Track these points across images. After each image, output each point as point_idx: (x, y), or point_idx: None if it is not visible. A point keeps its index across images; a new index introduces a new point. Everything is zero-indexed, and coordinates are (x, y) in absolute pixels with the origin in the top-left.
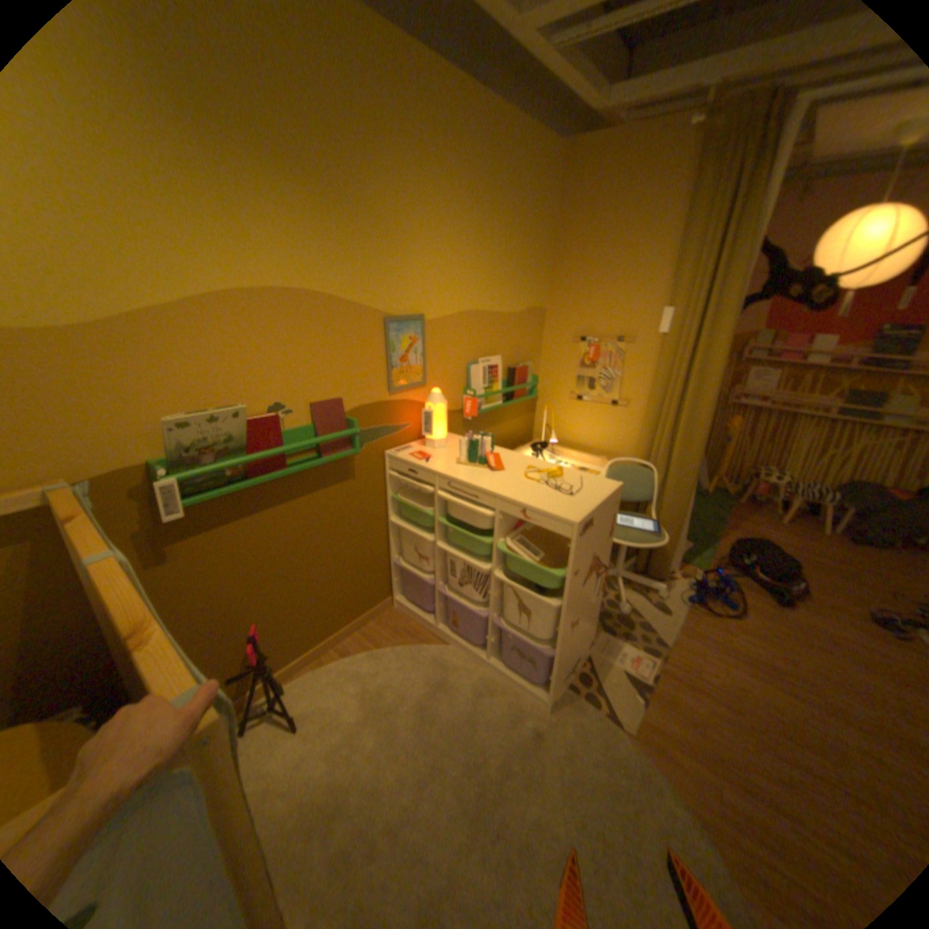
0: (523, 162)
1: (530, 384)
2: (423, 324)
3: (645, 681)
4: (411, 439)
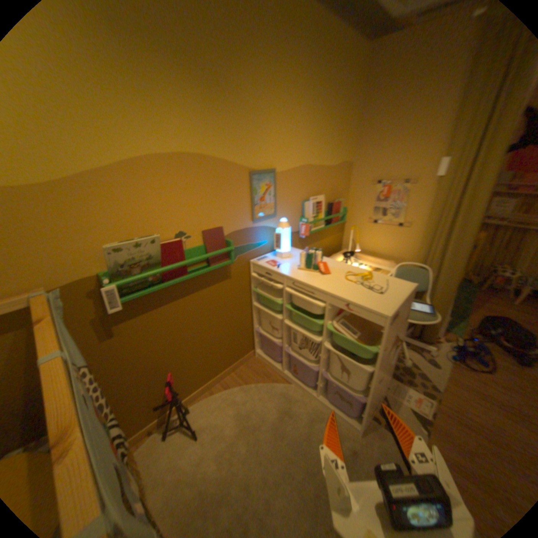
0: (342, 59)
1: (342, 213)
2: (274, 176)
3: (426, 417)
4: (266, 252)
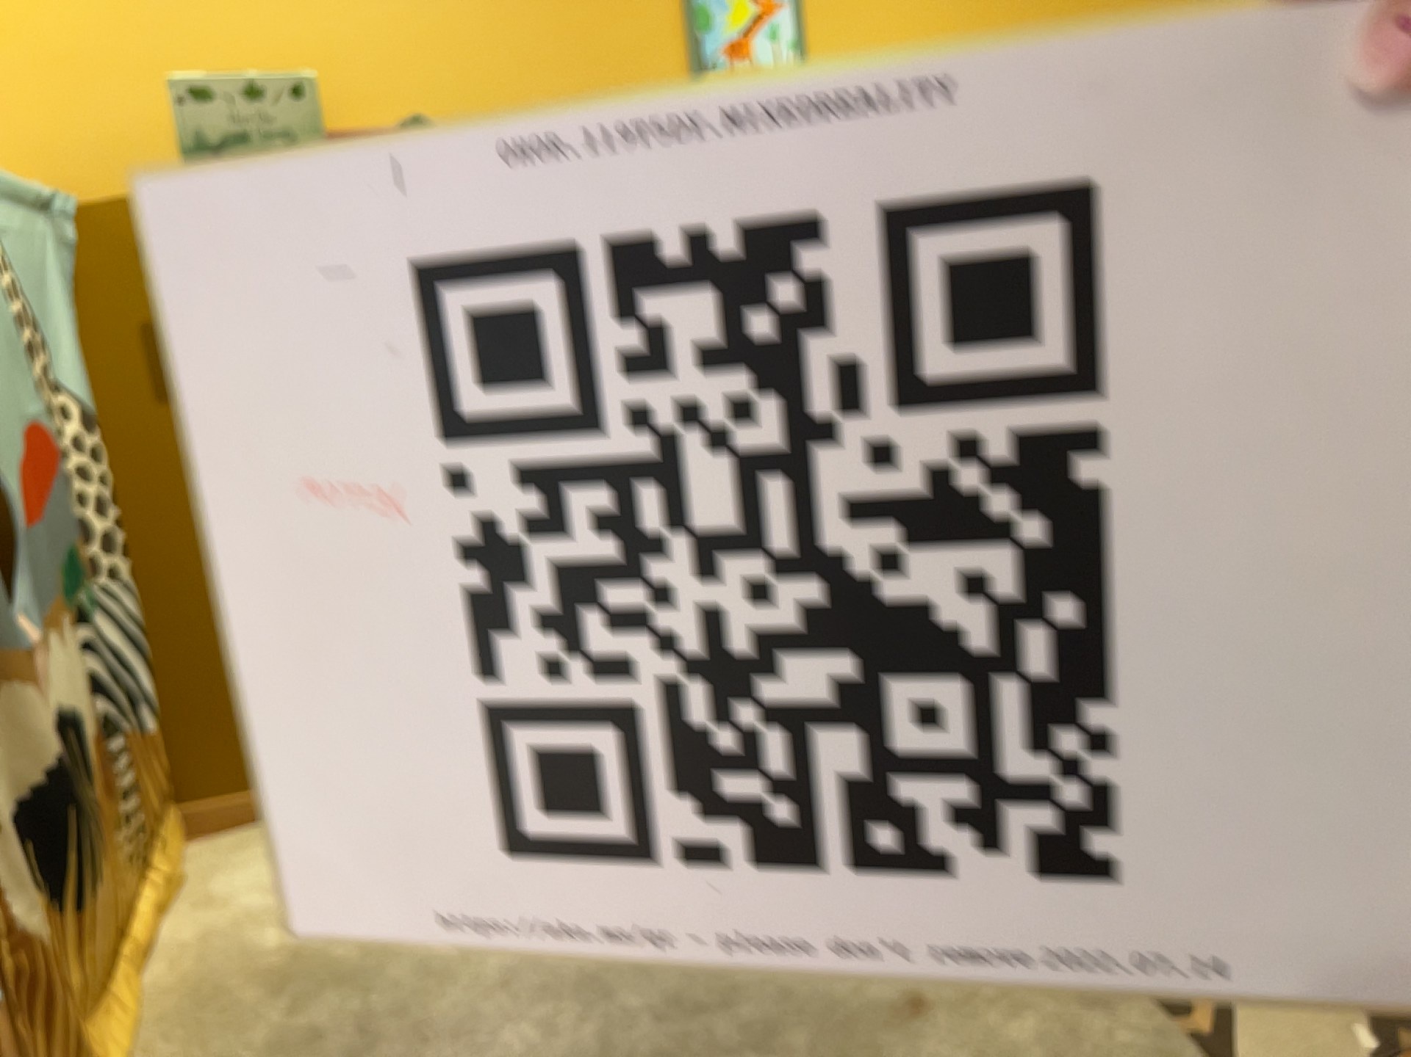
0: None
1: None
2: None
3: None
4: None
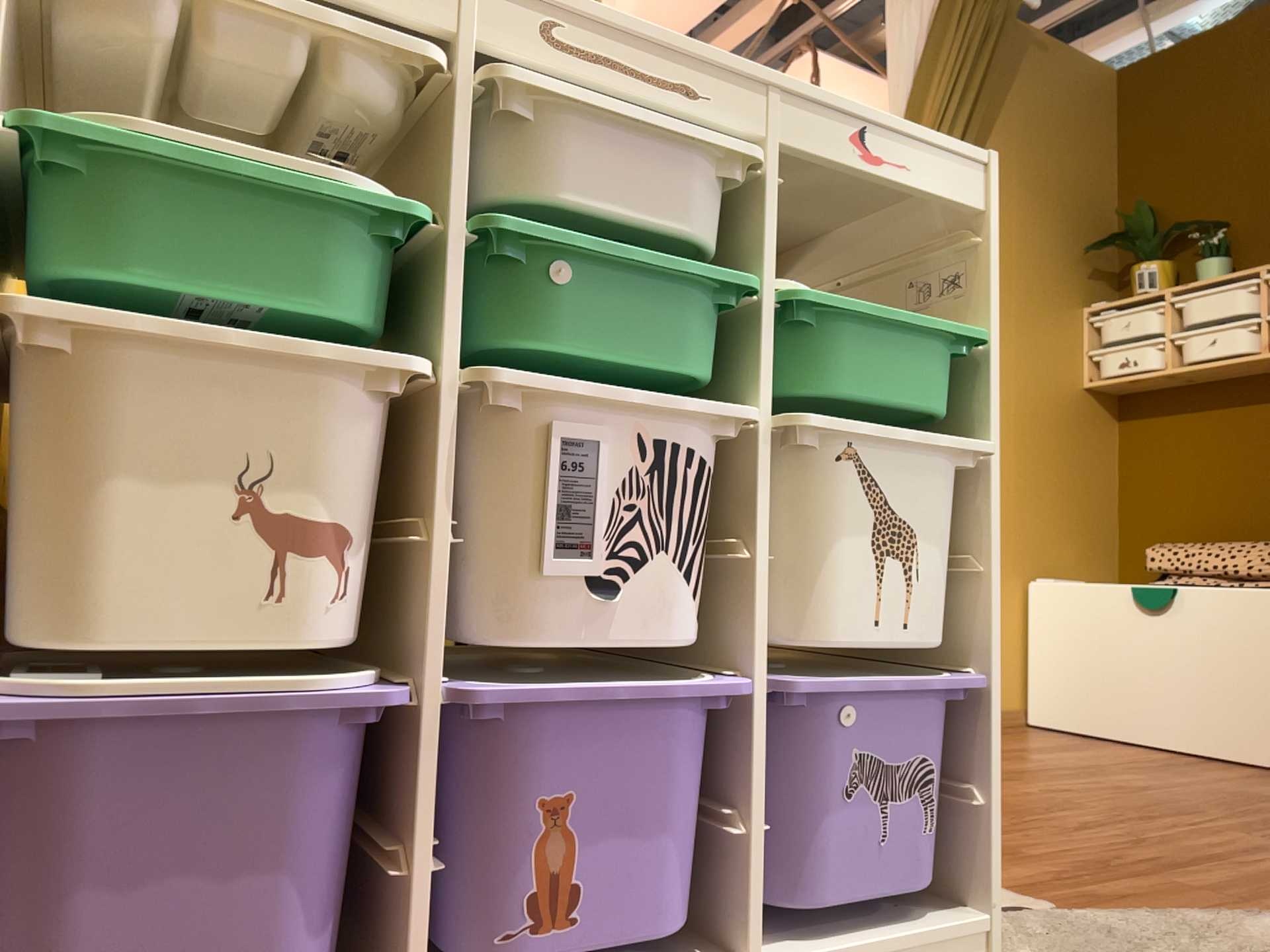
0: None
1: None
2: None
3: None
4: None
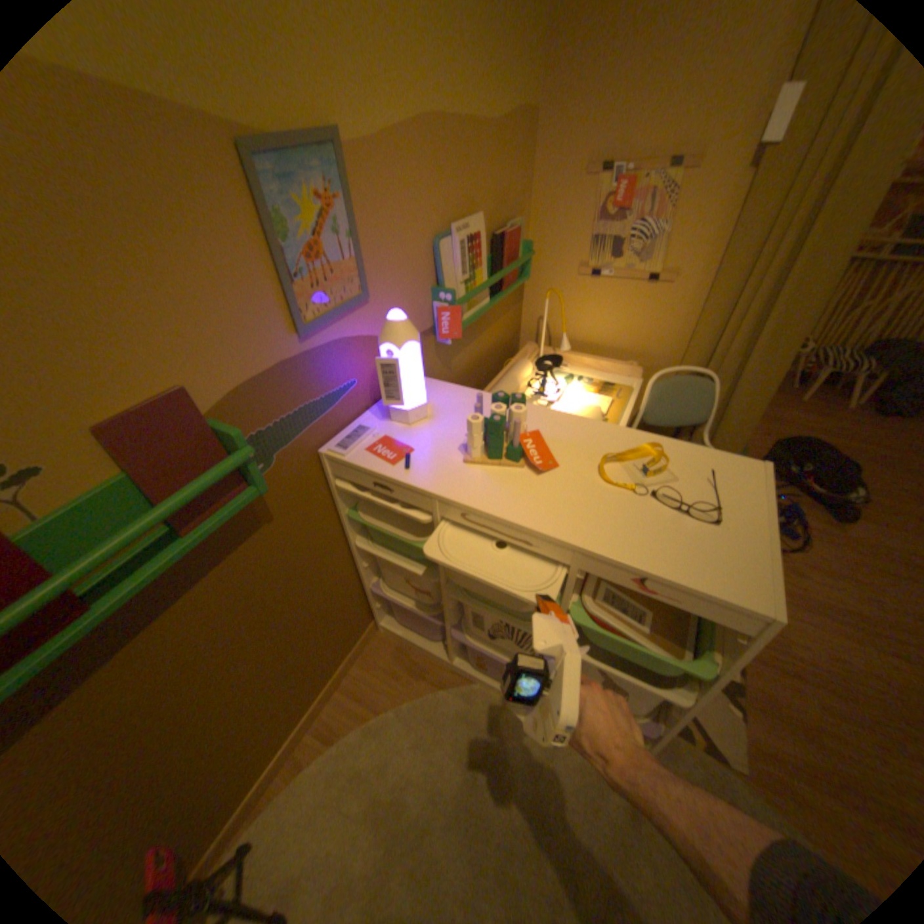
0: None
1: (525, 259)
2: (340, 154)
3: None
4: (360, 407)
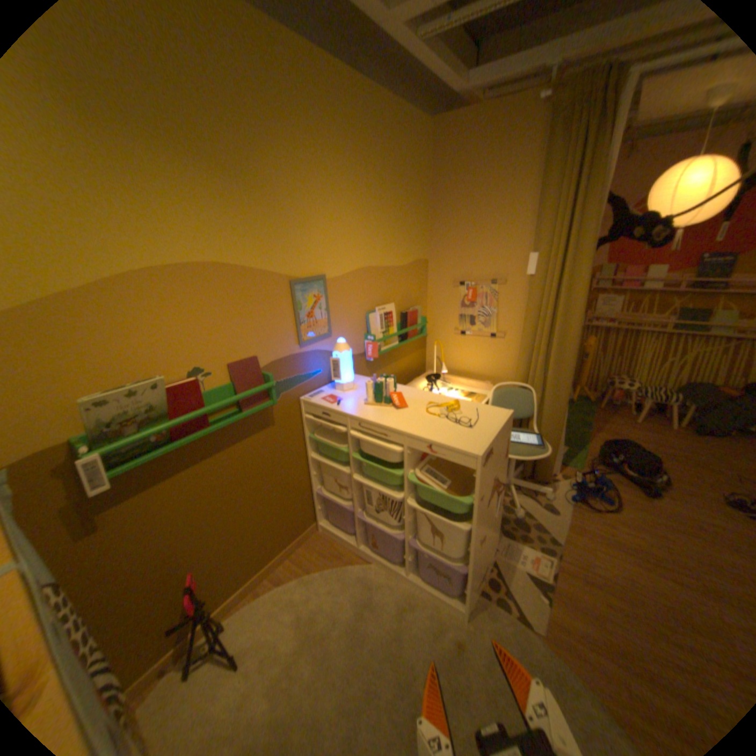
0: (401, 138)
1: (420, 325)
2: (325, 283)
3: (546, 581)
4: (322, 383)
